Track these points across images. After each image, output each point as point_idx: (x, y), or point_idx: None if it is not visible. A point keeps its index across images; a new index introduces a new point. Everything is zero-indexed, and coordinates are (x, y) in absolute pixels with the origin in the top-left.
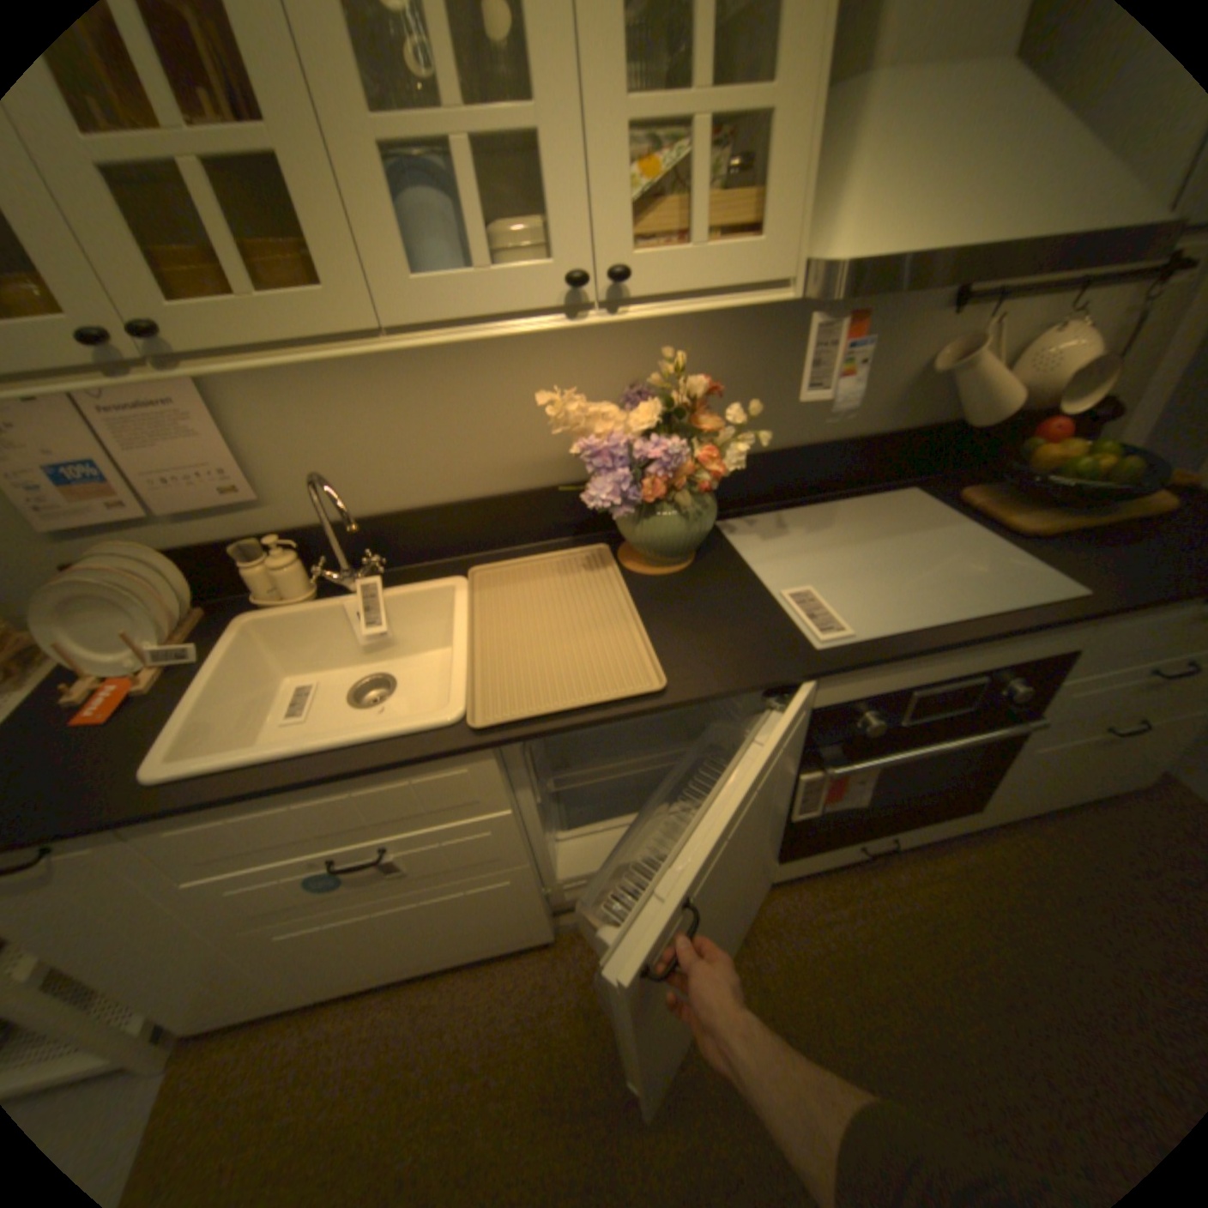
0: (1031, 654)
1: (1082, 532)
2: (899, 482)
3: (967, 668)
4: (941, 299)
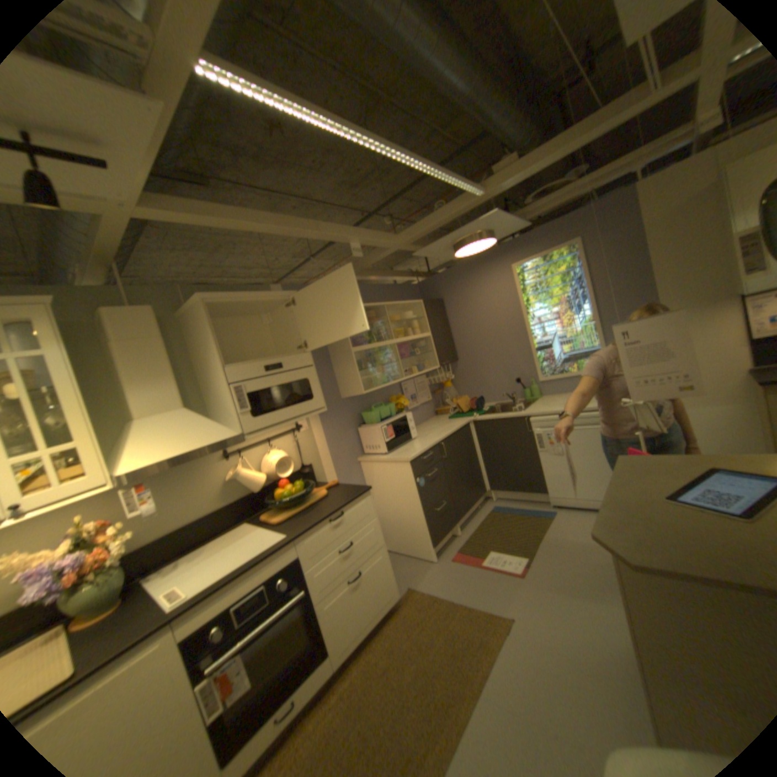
0: (274, 569)
1: (296, 515)
2: (238, 524)
3: (247, 587)
4: (216, 459)
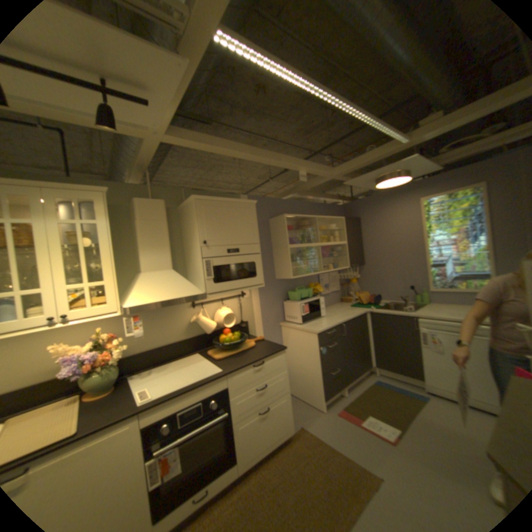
0: (210, 391)
1: (231, 356)
2: (193, 352)
3: (190, 400)
4: (187, 306)
